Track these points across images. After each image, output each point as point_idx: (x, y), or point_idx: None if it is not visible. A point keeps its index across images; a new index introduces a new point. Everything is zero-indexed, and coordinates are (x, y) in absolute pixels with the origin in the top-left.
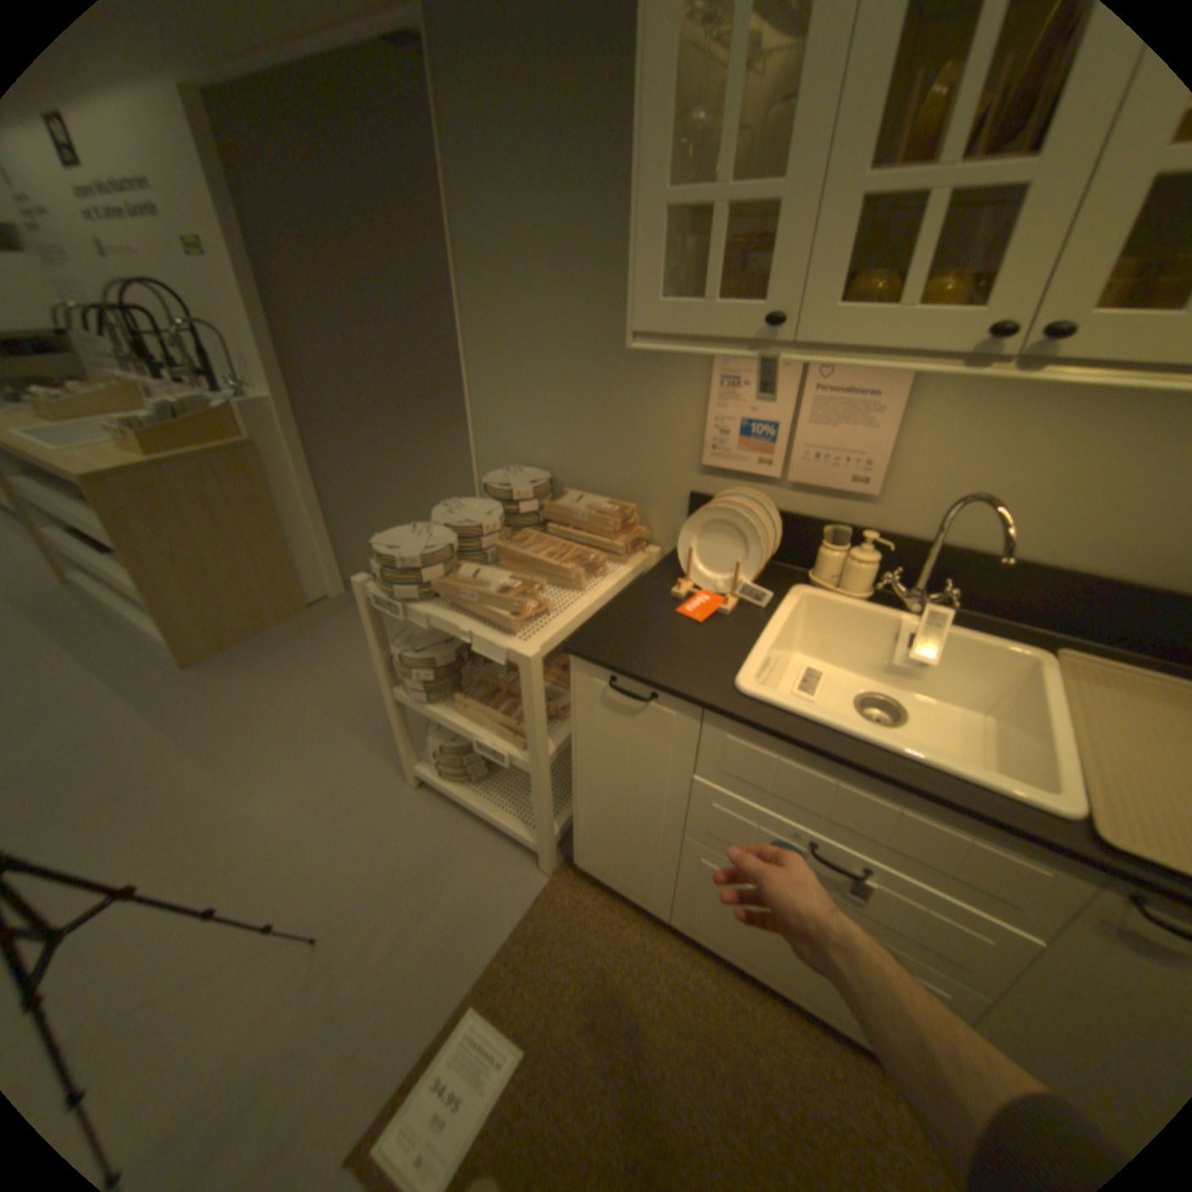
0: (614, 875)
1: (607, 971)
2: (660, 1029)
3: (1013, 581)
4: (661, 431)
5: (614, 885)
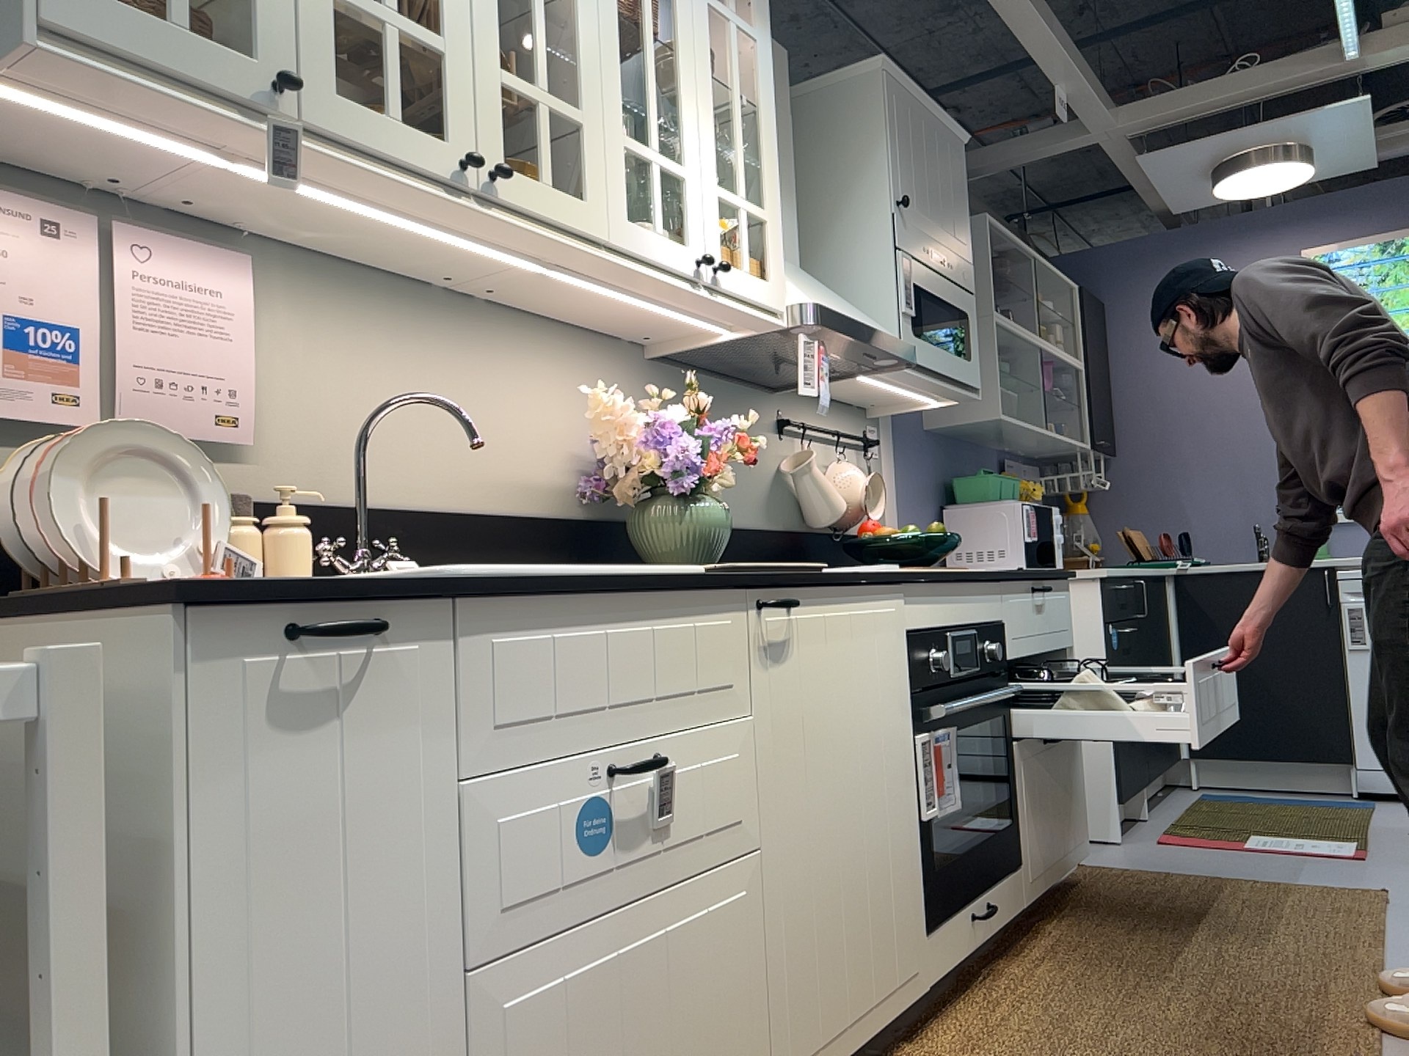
0: None
1: None
2: None
3: (411, 535)
4: None
5: None
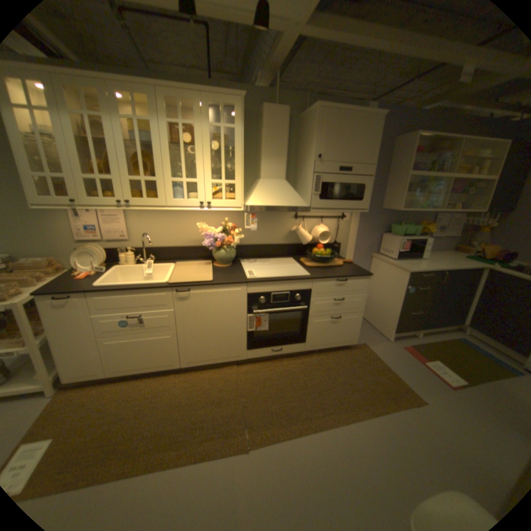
0: (79, 374)
1: (84, 404)
2: (108, 404)
3: (165, 251)
4: (56, 232)
5: (80, 379)
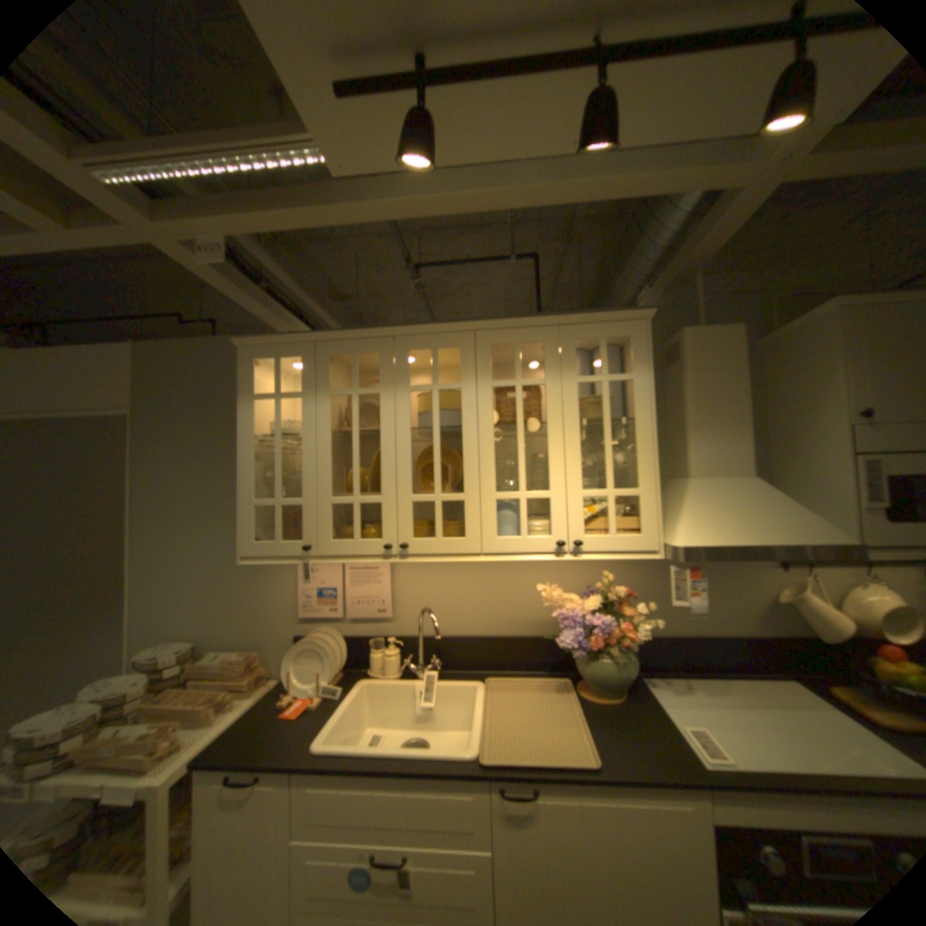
0: None
1: None
2: None
3: (462, 648)
4: (273, 601)
5: None
